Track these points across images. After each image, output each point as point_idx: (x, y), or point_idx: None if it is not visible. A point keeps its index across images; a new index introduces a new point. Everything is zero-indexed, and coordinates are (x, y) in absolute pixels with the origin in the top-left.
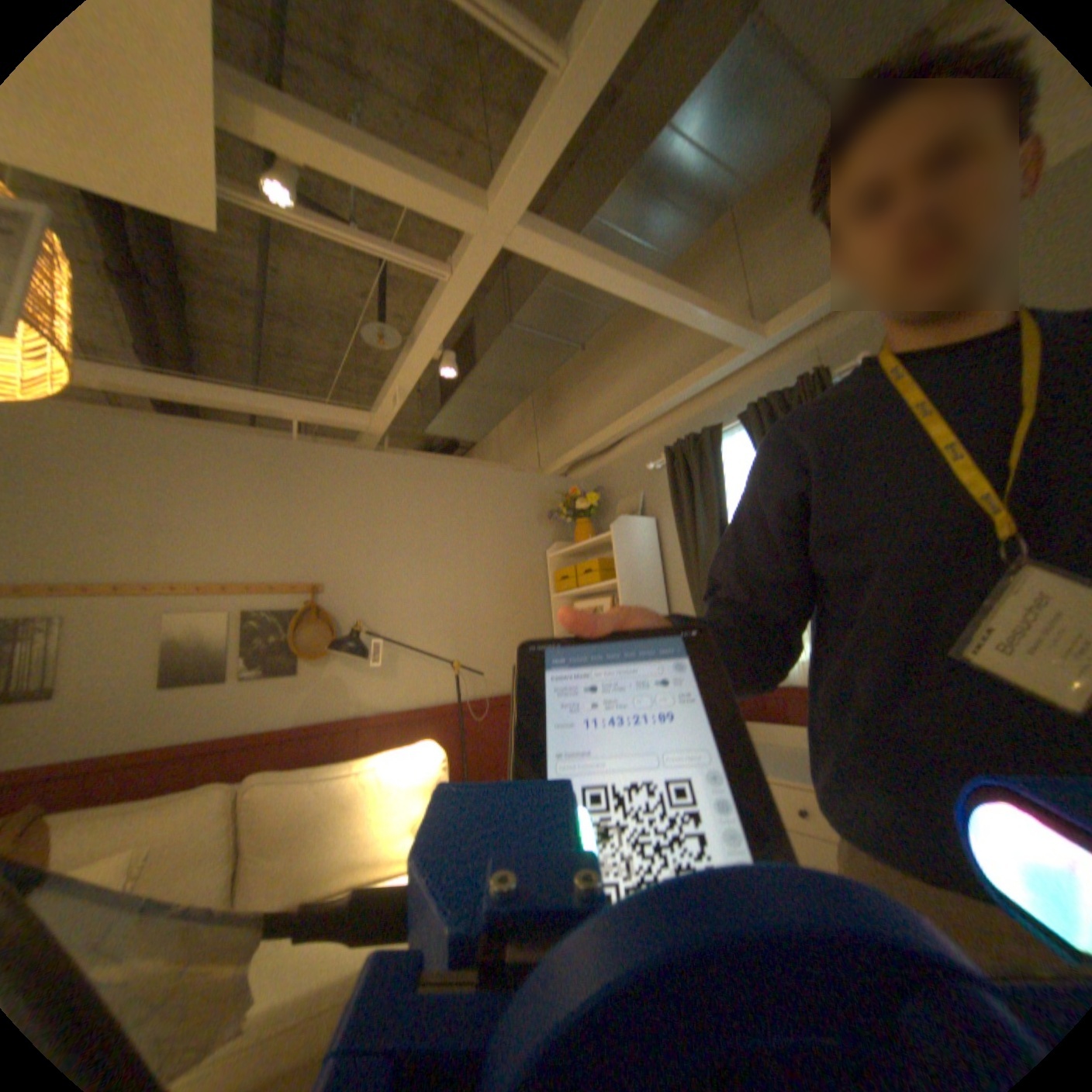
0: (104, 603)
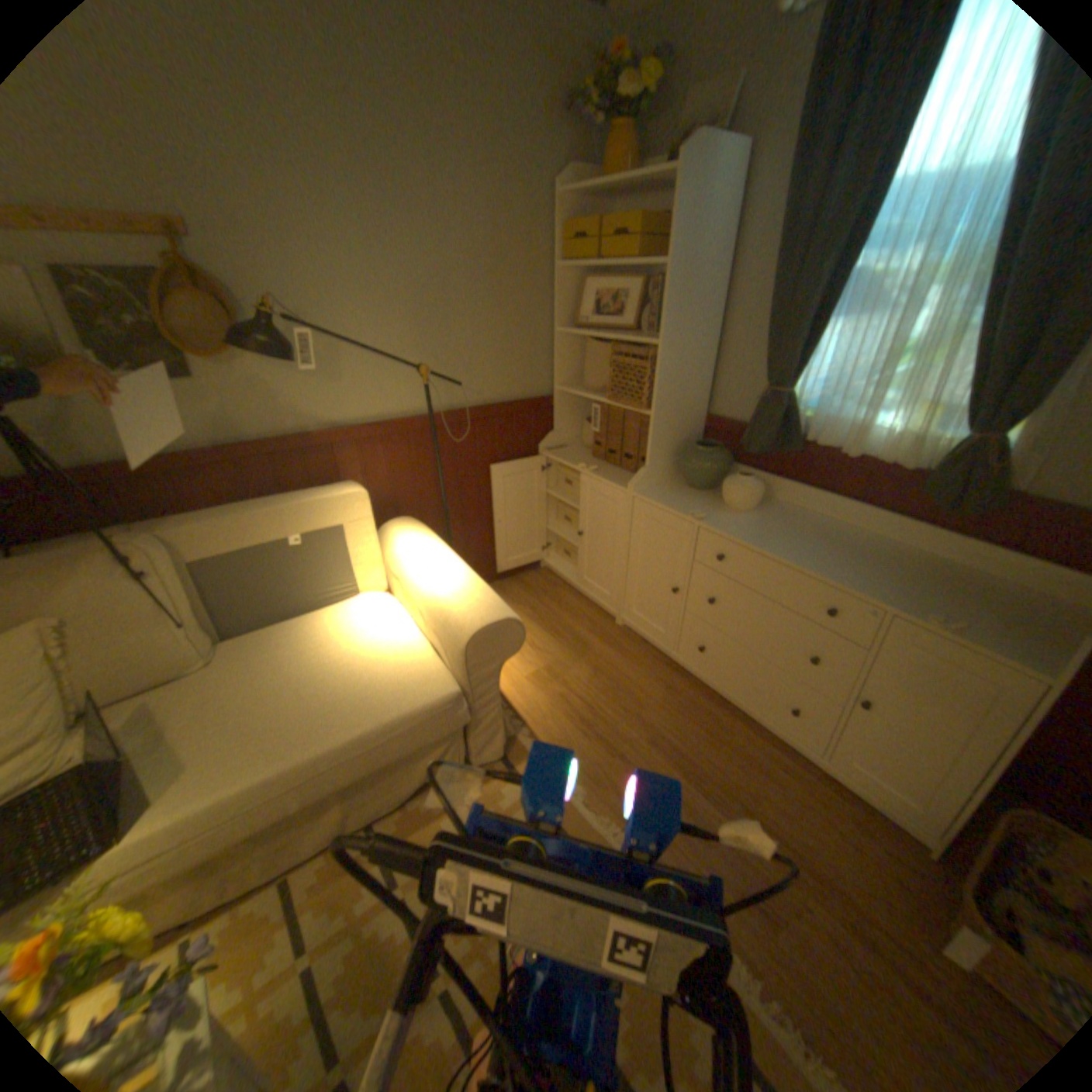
0: None
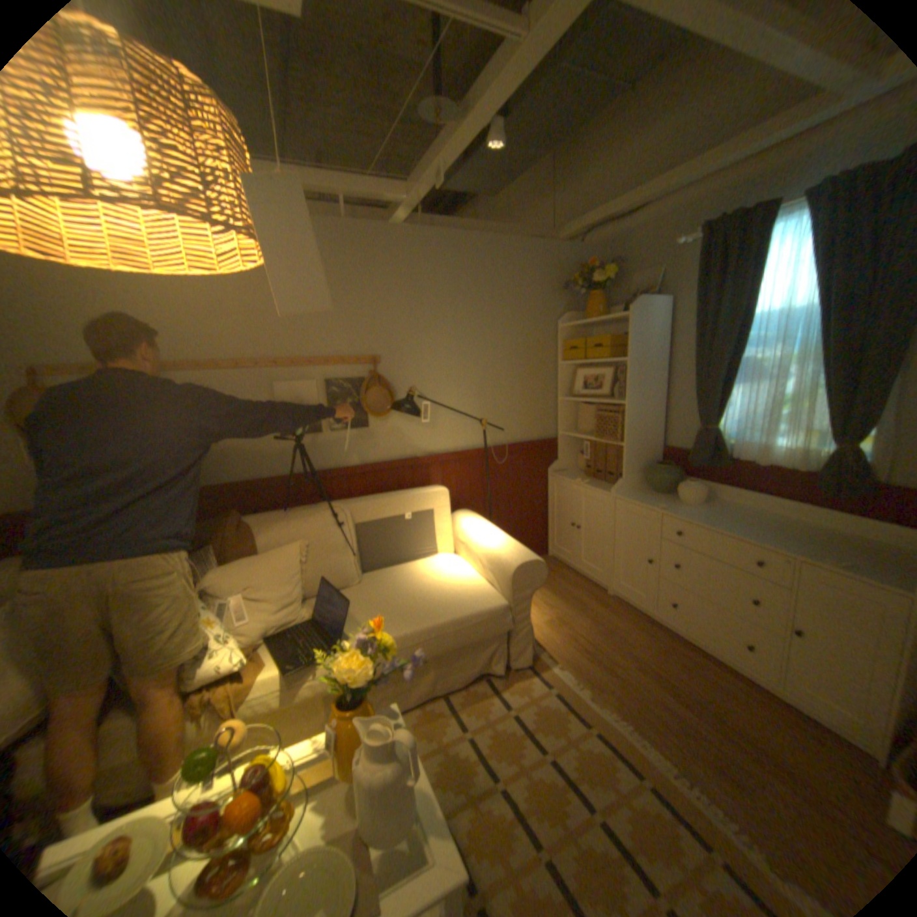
0: (232, 373)
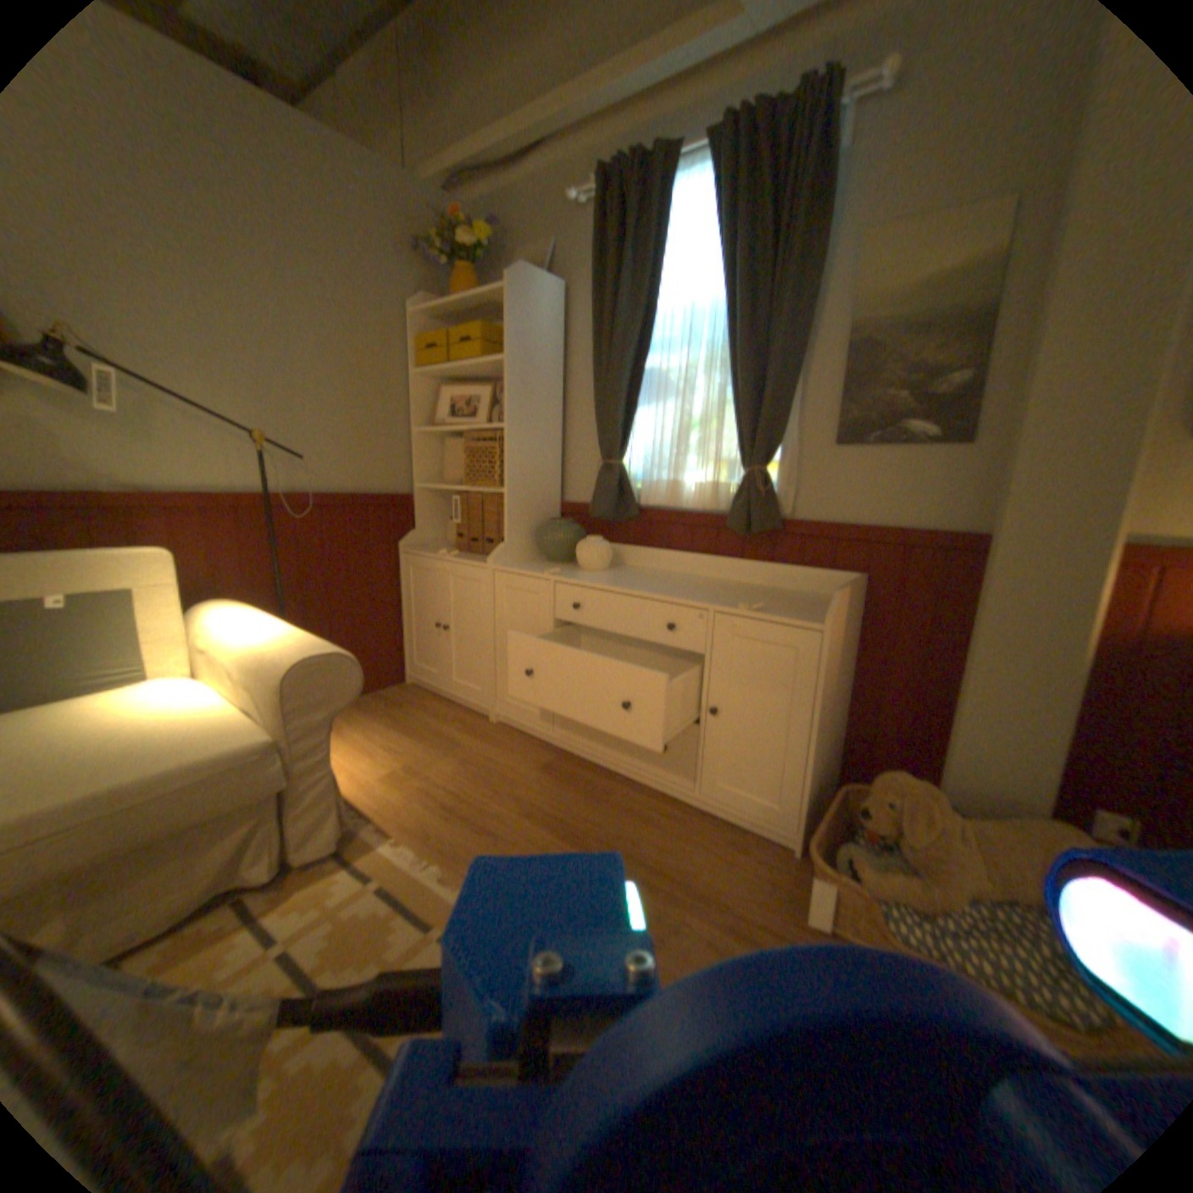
0: None
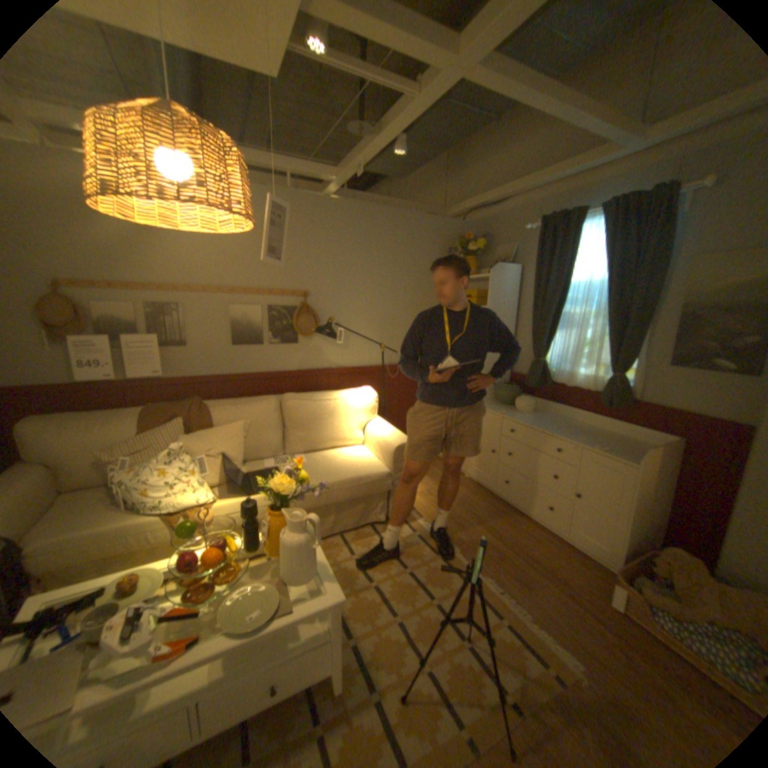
0: (198, 297)
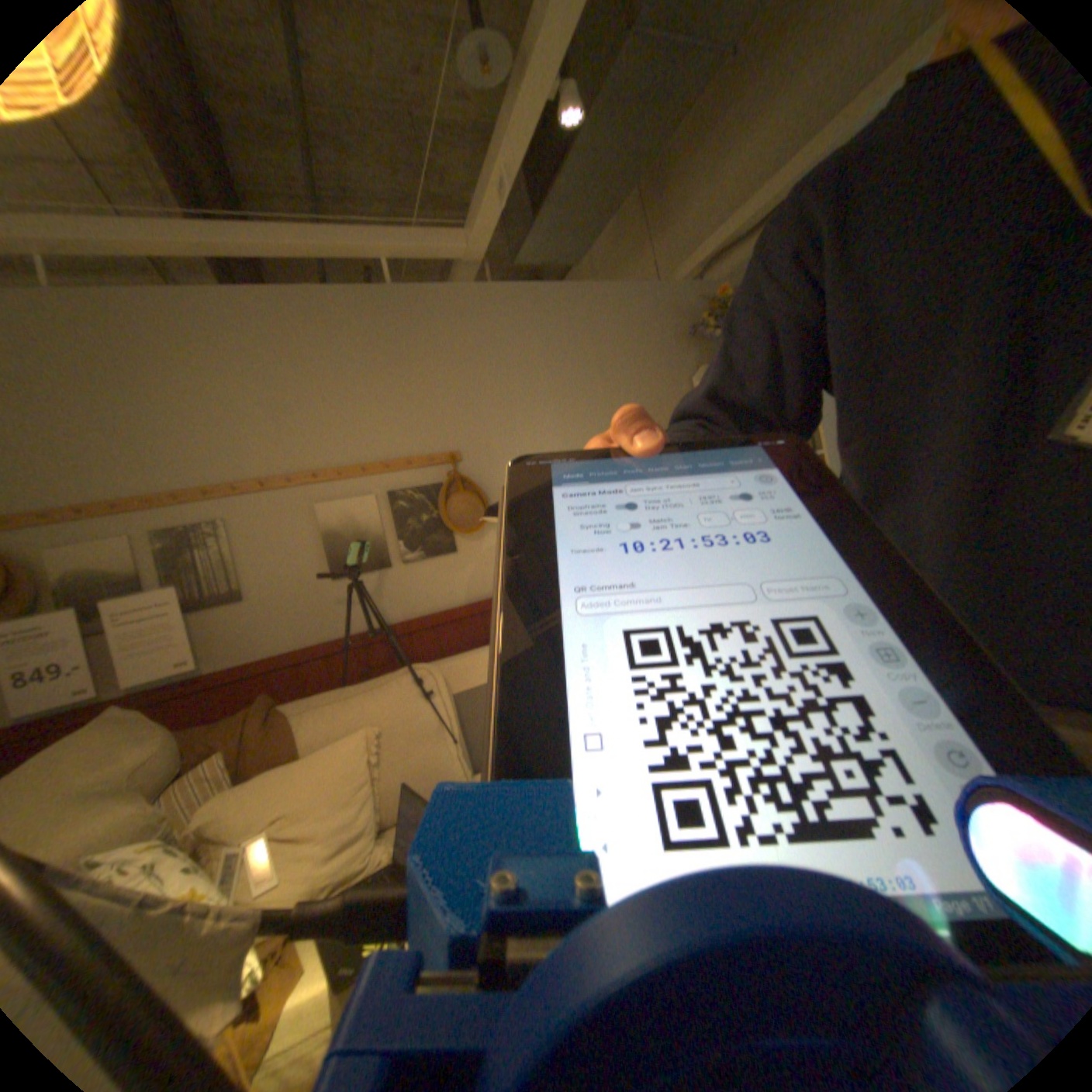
0: (254, 498)
